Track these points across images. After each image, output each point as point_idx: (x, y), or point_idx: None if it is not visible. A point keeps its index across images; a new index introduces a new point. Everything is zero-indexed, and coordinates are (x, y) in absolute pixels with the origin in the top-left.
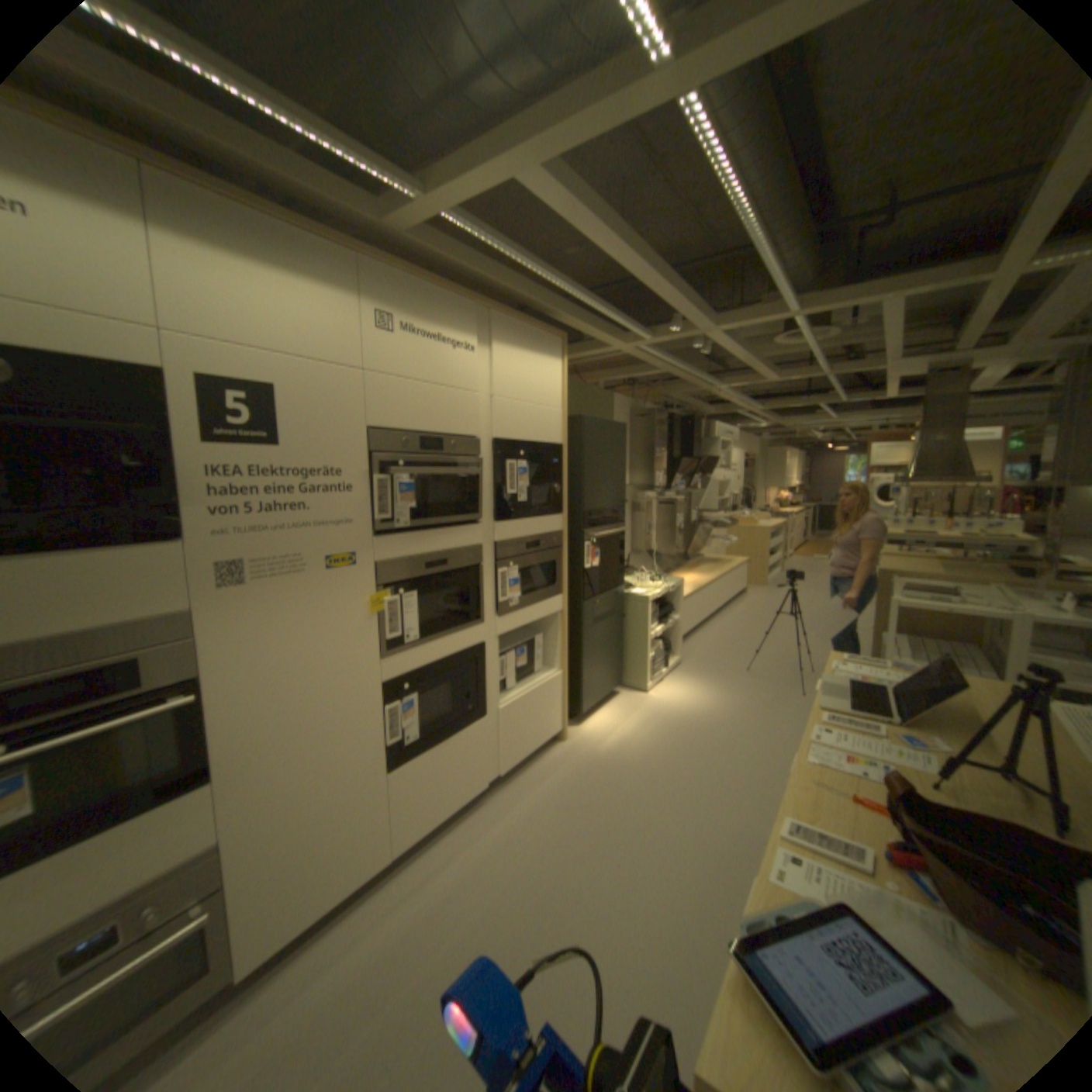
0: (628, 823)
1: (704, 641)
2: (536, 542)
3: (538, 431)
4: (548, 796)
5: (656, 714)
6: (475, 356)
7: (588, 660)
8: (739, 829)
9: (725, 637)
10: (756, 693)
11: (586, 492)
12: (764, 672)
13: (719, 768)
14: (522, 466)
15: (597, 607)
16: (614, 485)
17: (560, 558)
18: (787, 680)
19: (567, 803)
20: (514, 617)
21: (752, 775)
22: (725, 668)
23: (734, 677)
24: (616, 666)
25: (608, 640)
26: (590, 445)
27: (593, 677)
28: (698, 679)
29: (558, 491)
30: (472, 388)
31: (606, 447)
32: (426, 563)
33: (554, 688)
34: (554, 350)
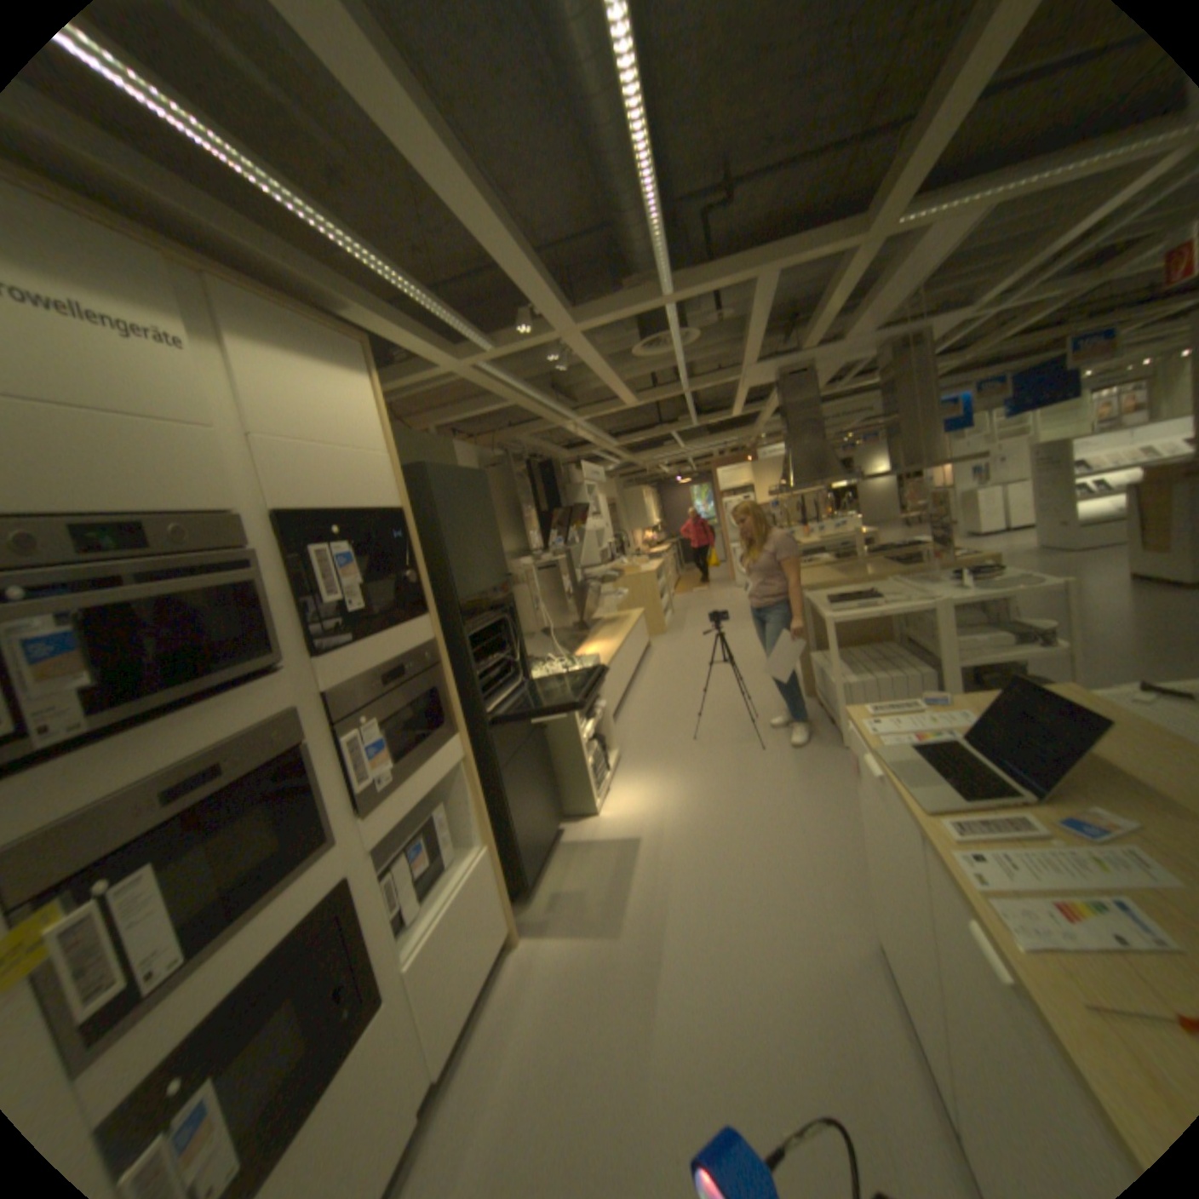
0: (657, 1056)
1: (632, 718)
2: (398, 668)
3: (355, 488)
4: (521, 1070)
5: (620, 843)
6: (188, 354)
7: (516, 808)
8: (795, 982)
9: (651, 705)
10: (716, 765)
11: (455, 572)
12: (710, 734)
13: (727, 893)
14: (342, 550)
15: (509, 729)
16: (490, 555)
17: (442, 680)
18: (736, 735)
19: (554, 1067)
20: (390, 804)
21: (766, 884)
22: (669, 745)
23: (683, 752)
24: (551, 795)
25: (534, 767)
26: (445, 504)
27: (527, 829)
28: (646, 771)
29: (413, 578)
30: (197, 417)
31: (467, 504)
32: (164, 789)
33: (481, 878)
34: (352, 359)
